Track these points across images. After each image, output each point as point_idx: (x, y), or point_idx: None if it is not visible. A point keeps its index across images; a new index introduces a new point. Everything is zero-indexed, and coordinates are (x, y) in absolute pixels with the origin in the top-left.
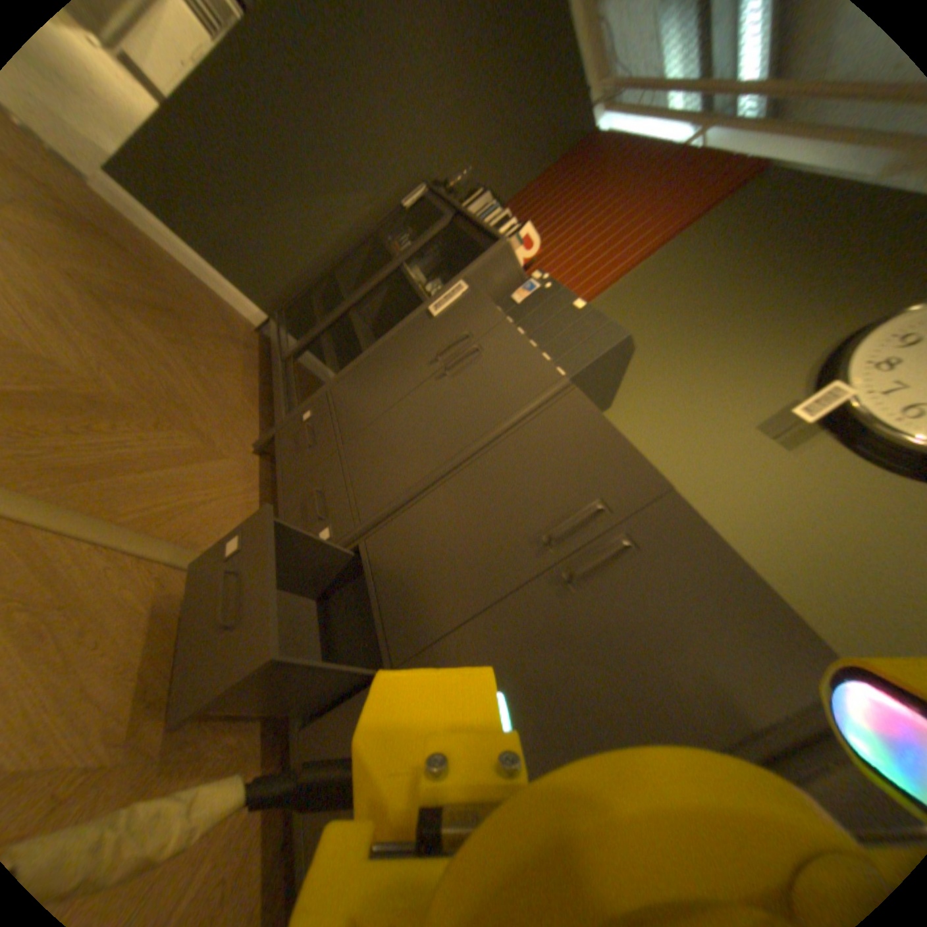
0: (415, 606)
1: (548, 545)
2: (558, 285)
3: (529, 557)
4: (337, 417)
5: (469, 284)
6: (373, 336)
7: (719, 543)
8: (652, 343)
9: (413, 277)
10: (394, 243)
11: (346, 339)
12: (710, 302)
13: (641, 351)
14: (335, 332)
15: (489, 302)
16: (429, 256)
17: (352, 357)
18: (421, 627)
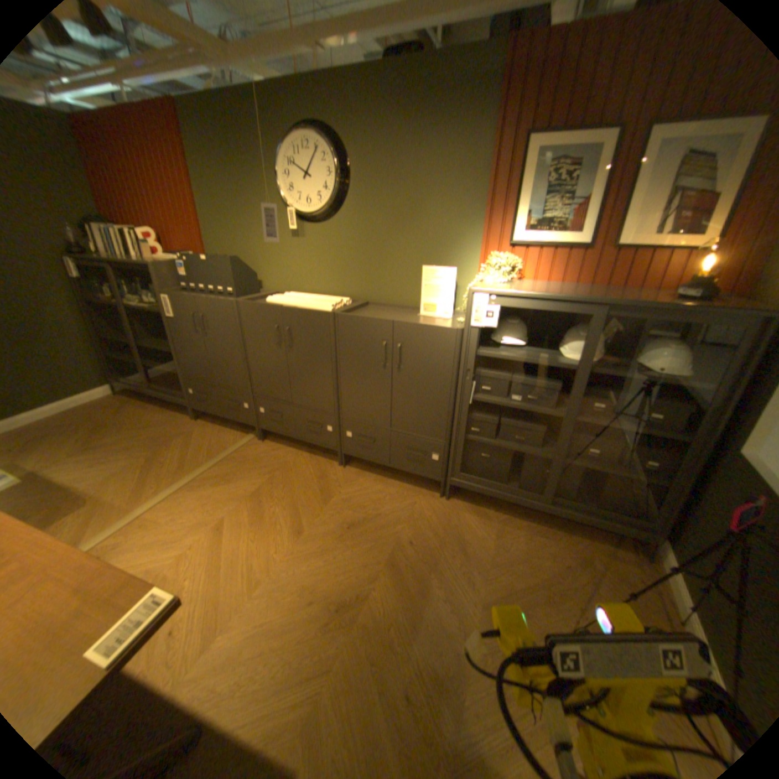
0: (280, 388)
1: (280, 344)
2: (187, 254)
3: (281, 351)
4: (200, 379)
5: (164, 290)
6: (157, 338)
7: (297, 309)
8: (239, 231)
9: (133, 301)
10: (100, 295)
11: (147, 350)
12: (234, 195)
13: (240, 238)
14: (141, 354)
15: (181, 293)
16: (121, 283)
17: (162, 353)
18: (286, 389)
